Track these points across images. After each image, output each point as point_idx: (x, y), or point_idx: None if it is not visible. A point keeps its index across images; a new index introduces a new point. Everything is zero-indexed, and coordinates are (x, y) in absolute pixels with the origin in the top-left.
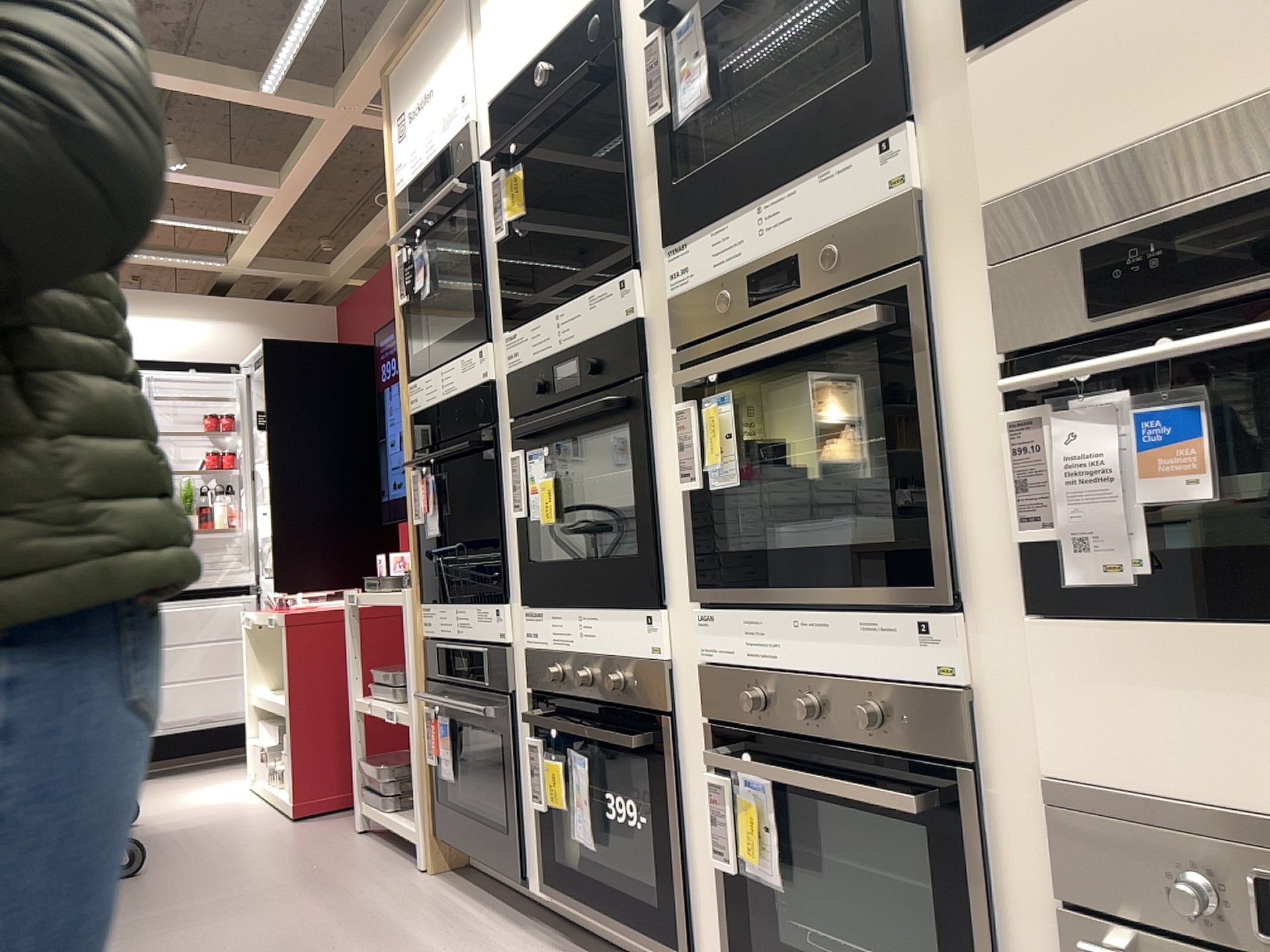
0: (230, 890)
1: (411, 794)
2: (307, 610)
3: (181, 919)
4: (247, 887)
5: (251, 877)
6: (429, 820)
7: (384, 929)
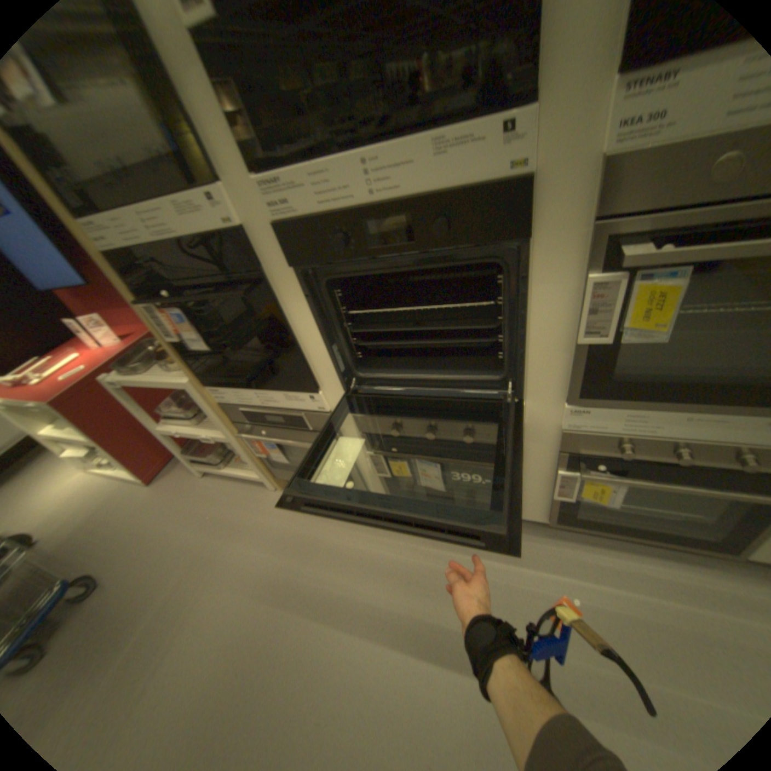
0: (177, 566)
1: (227, 455)
2: (58, 390)
3: (175, 609)
4: (186, 558)
5: (178, 548)
6: (269, 475)
7: (305, 546)
